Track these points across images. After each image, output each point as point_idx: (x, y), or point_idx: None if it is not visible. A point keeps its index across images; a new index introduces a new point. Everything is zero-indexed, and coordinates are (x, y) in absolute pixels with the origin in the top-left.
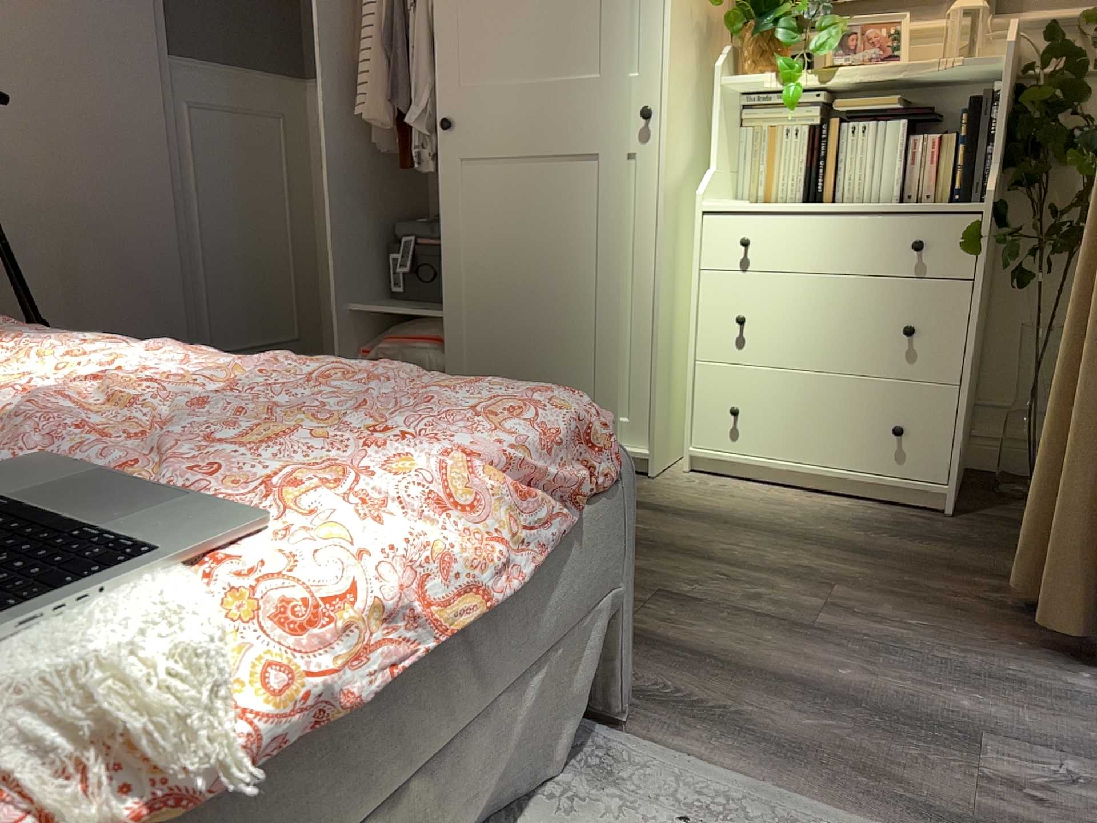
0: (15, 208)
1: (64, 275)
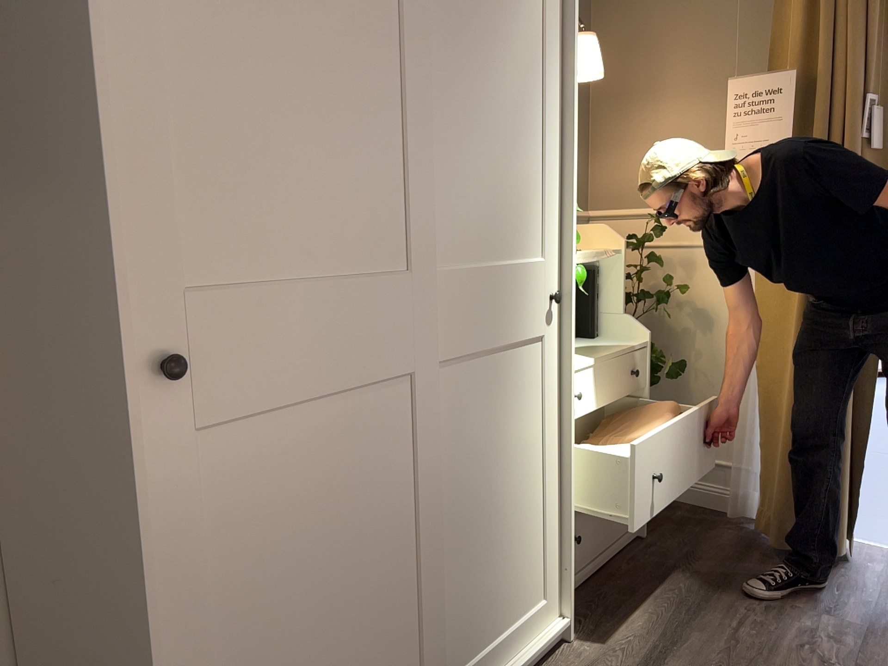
0: None
1: None
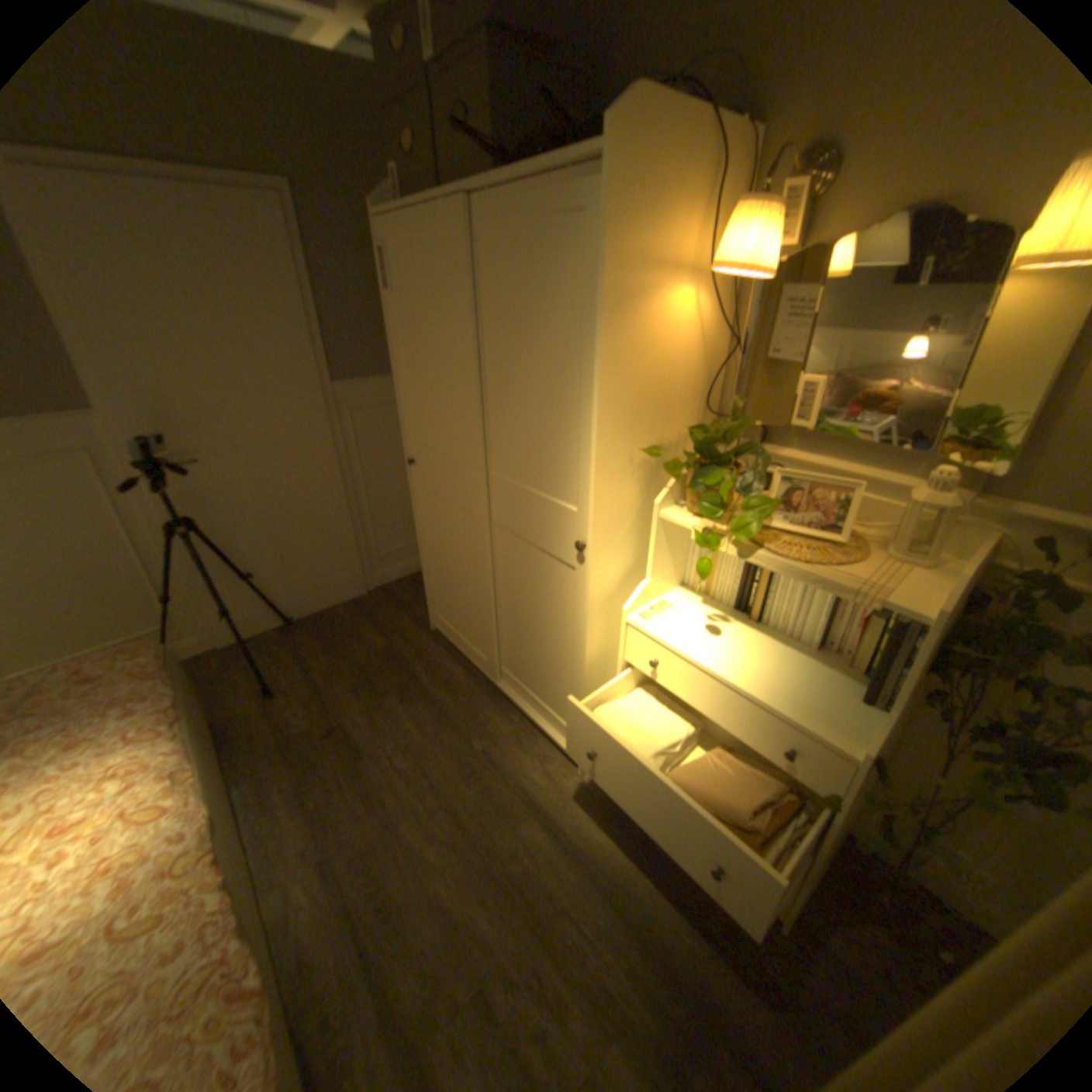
0: (226, 506)
1: (265, 536)
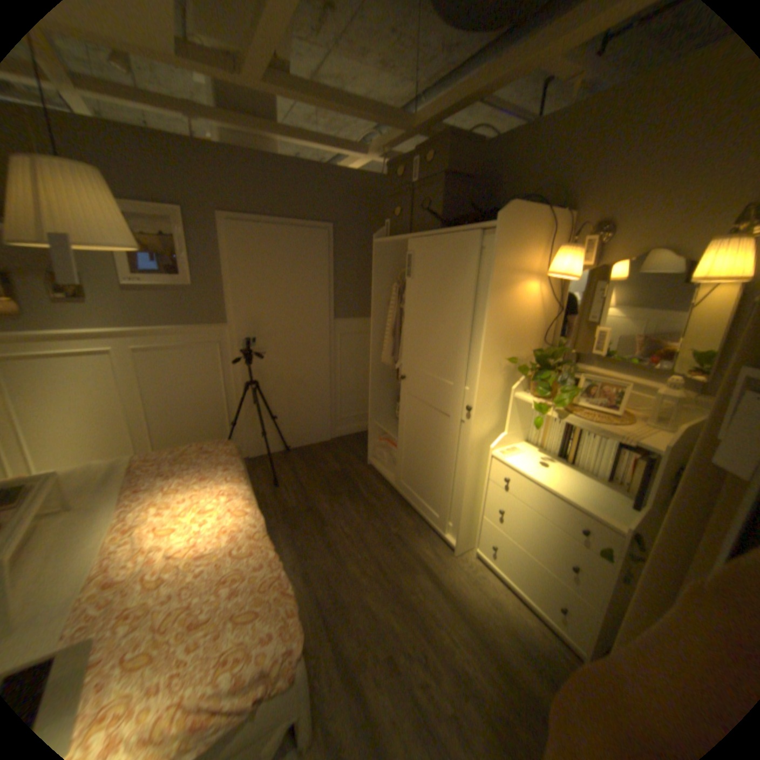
0: (273, 377)
1: (288, 396)
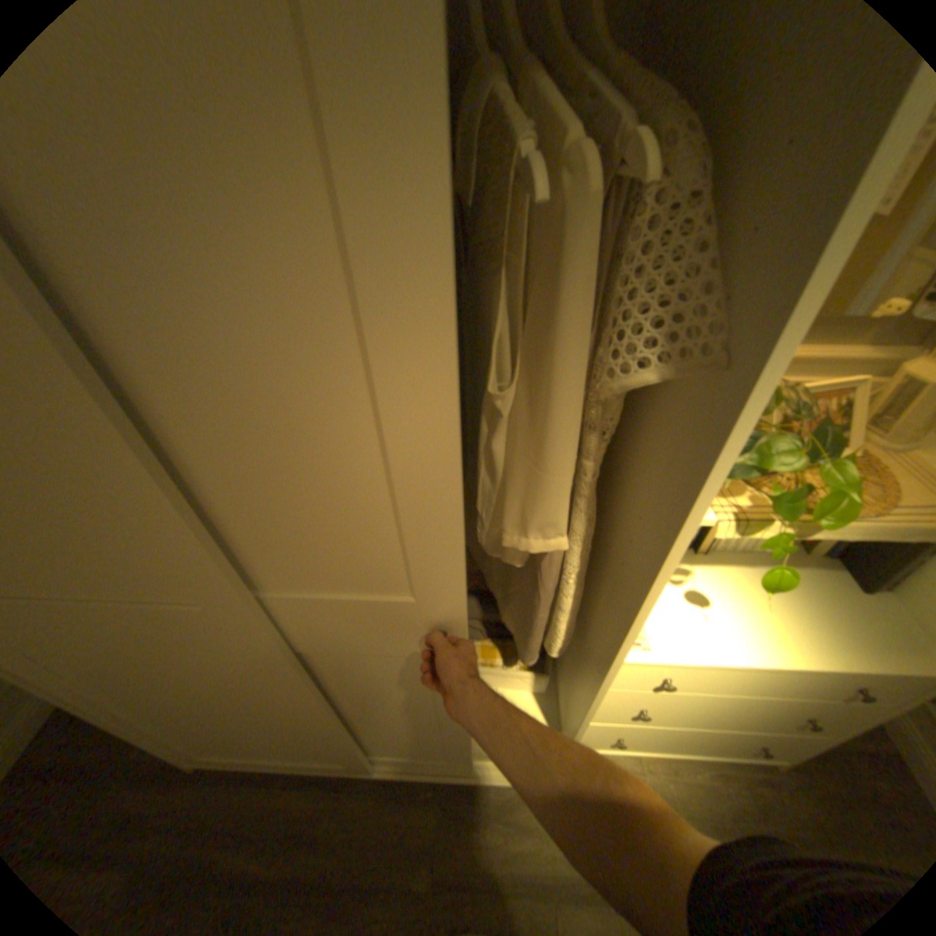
0: None
1: None
